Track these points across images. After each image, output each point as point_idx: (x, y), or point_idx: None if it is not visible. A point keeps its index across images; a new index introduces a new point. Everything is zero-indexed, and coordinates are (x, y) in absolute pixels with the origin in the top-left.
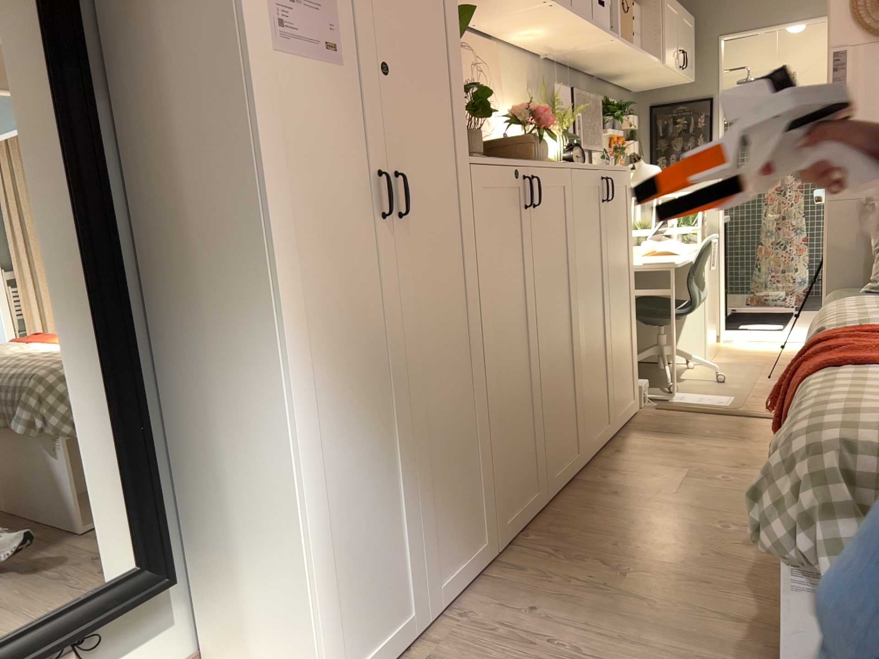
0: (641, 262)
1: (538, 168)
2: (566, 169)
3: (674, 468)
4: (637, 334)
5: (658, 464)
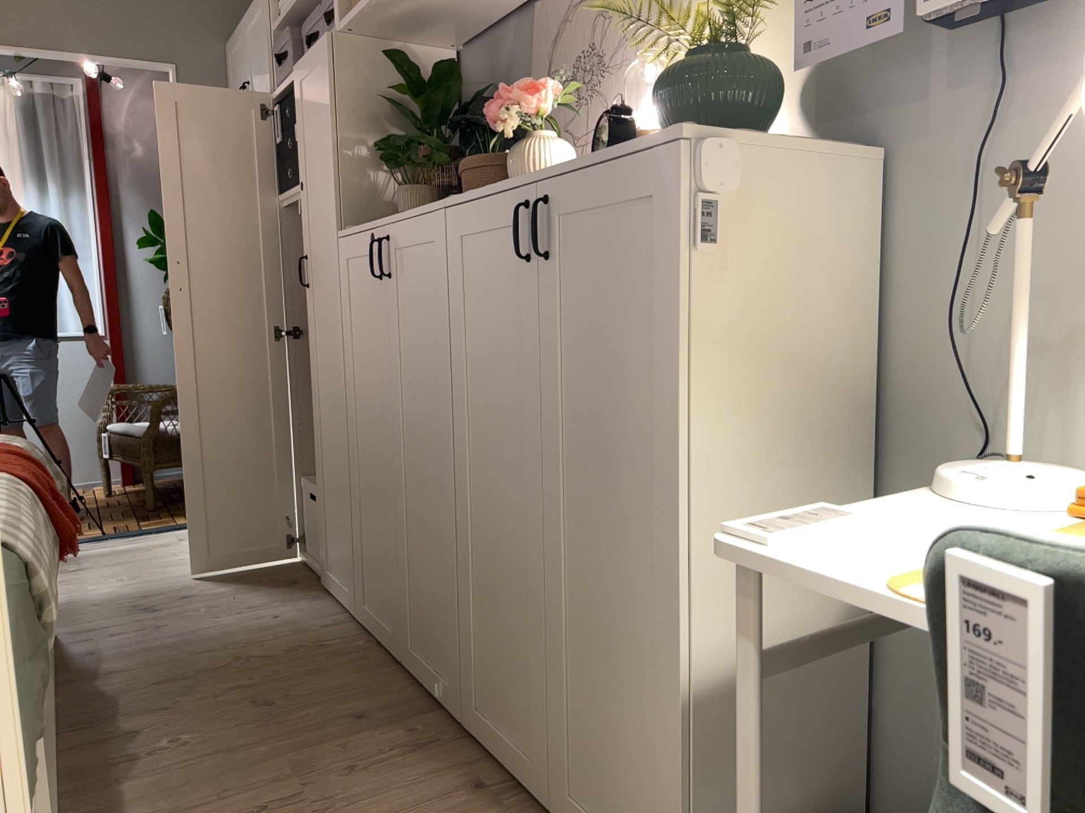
0: (884, 529)
1: (393, 225)
2: (434, 213)
3: (343, 811)
4: (683, 712)
5: (379, 803)
